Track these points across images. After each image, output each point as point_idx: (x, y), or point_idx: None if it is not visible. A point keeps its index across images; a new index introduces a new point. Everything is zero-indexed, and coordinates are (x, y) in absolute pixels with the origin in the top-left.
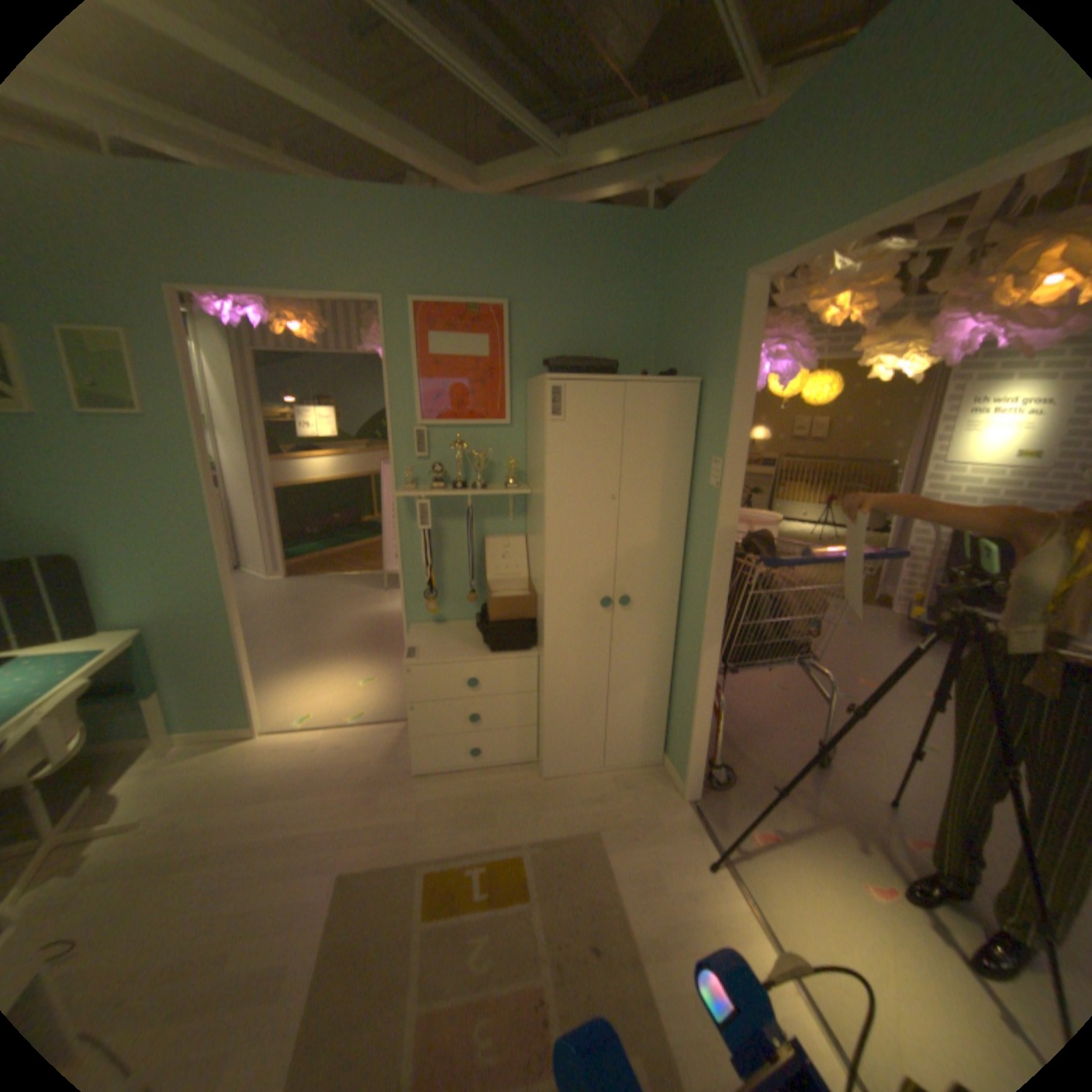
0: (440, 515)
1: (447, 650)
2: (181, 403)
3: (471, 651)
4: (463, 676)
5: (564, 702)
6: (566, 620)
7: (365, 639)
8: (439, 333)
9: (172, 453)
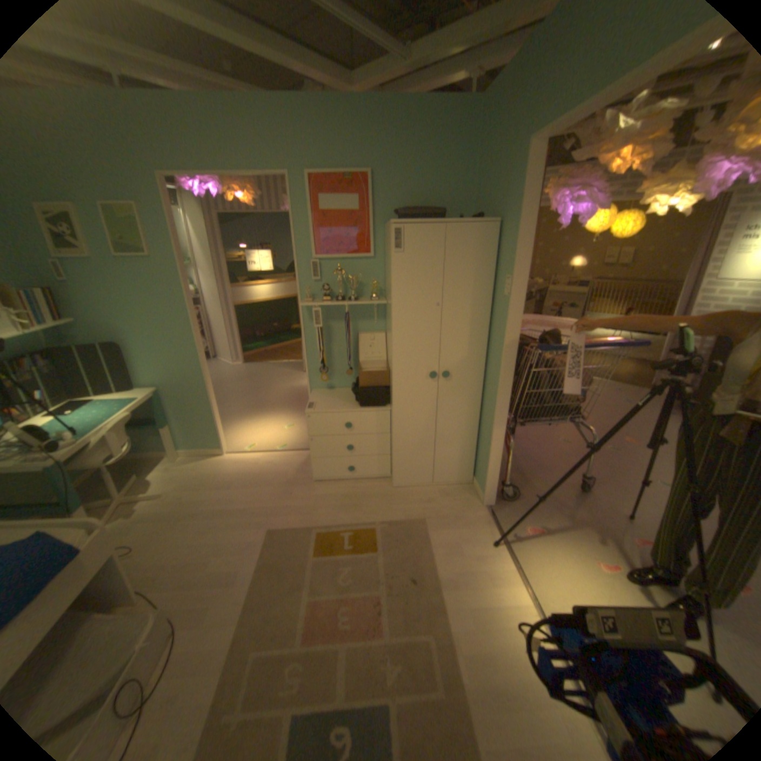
0: (329, 318)
1: (333, 404)
2: (171, 248)
3: (348, 405)
4: (343, 421)
5: (406, 439)
6: (407, 386)
7: (290, 401)
8: (325, 195)
9: (167, 280)
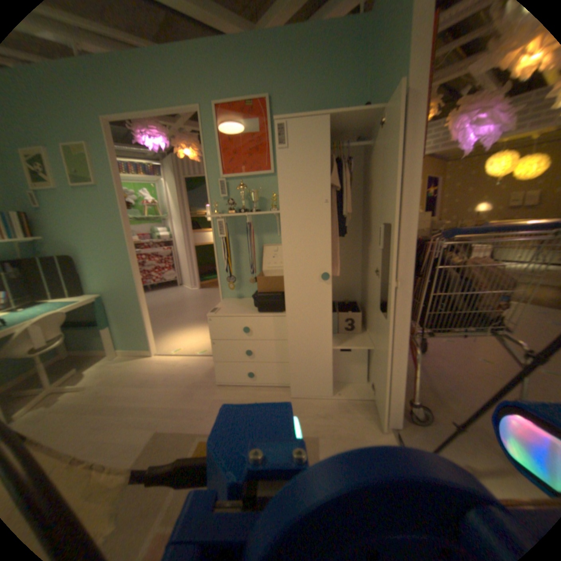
0: (236, 232)
1: (234, 310)
2: (110, 177)
3: (247, 311)
4: (241, 326)
5: (301, 347)
6: (298, 289)
7: None
8: (229, 121)
9: (107, 204)
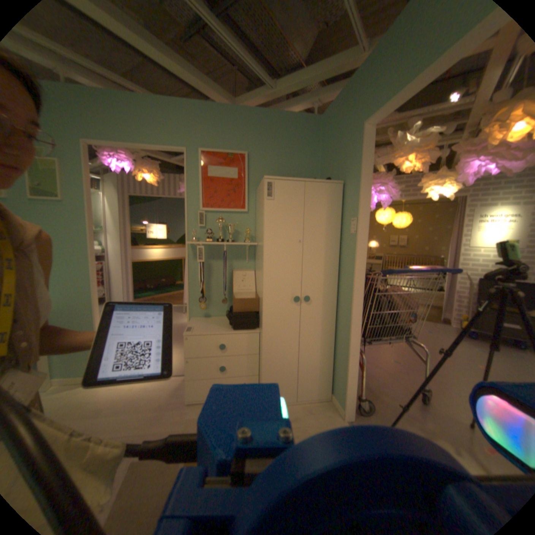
0: (209, 257)
1: (209, 328)
2: (81, 196)
3: (222, 329)
4: (217, 343)
5: (273, 359)
6: (275, 309)
7: None
8: (212, 166)
9: (73, 221)
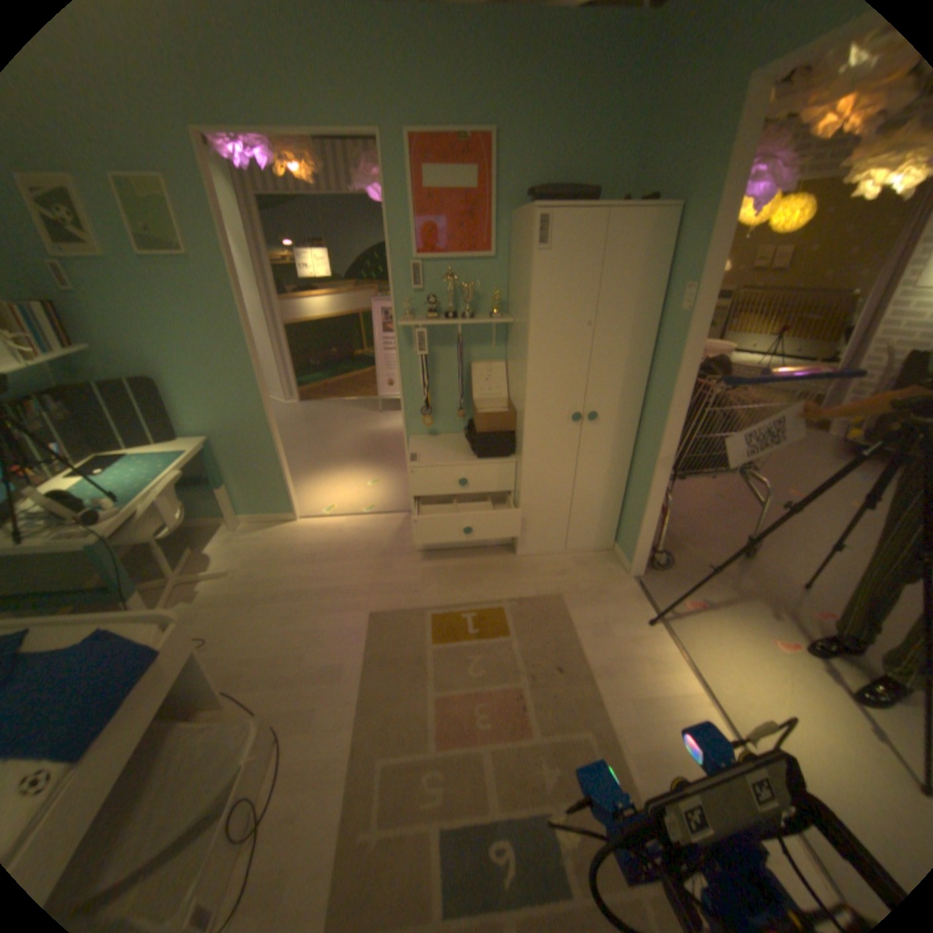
0: (433, 343)
1: (441, 456)
2: (216, 245)
3: (461, 457)
4: (455, 477)
5: (536, 499)
6: (541, 432)
7: (369, 450)
8: (431, 166)
9: (213, 290)
